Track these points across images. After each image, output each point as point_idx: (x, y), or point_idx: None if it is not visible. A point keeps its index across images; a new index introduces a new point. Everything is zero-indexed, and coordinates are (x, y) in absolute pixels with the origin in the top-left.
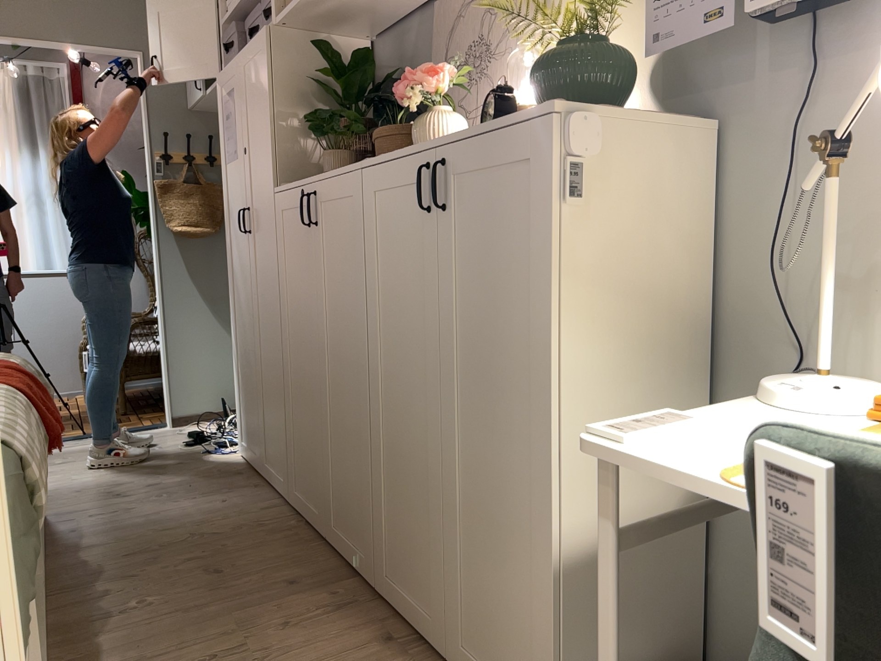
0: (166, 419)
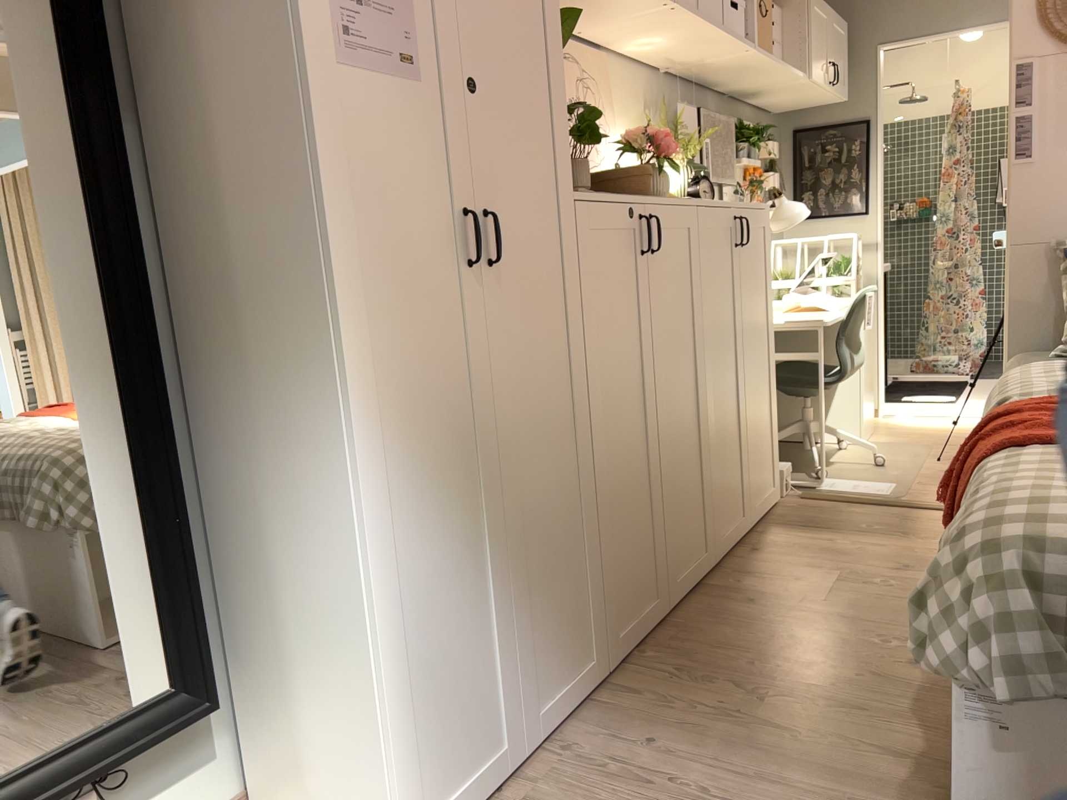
0: None
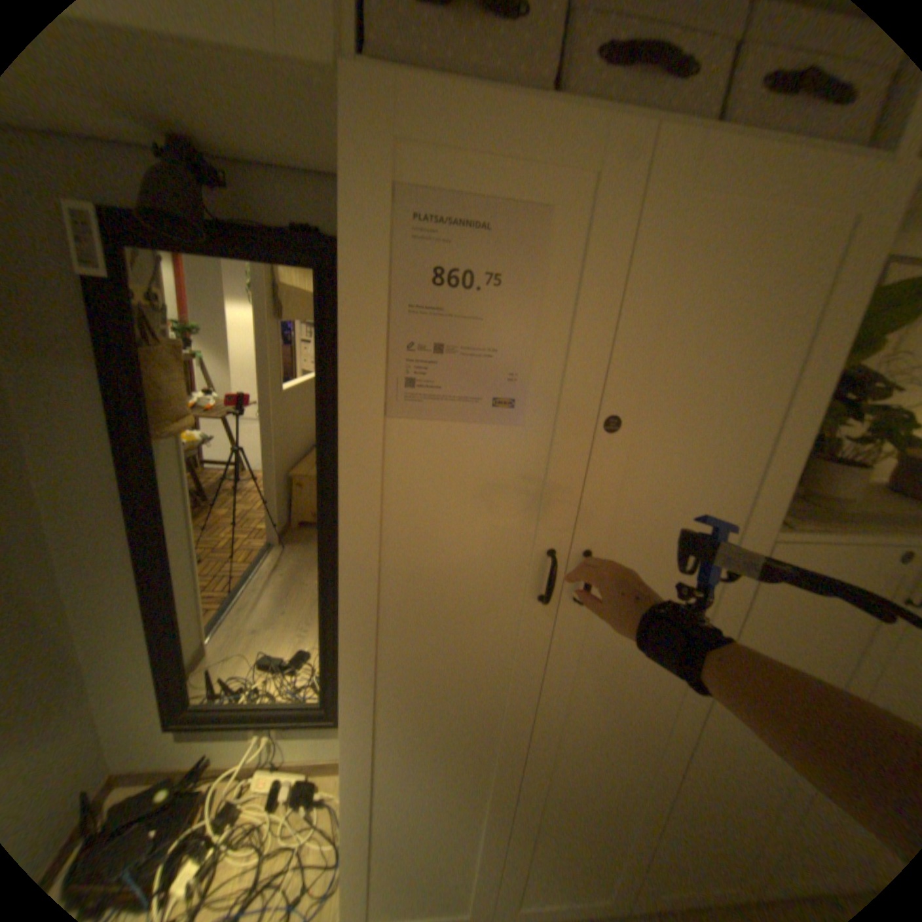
0: None
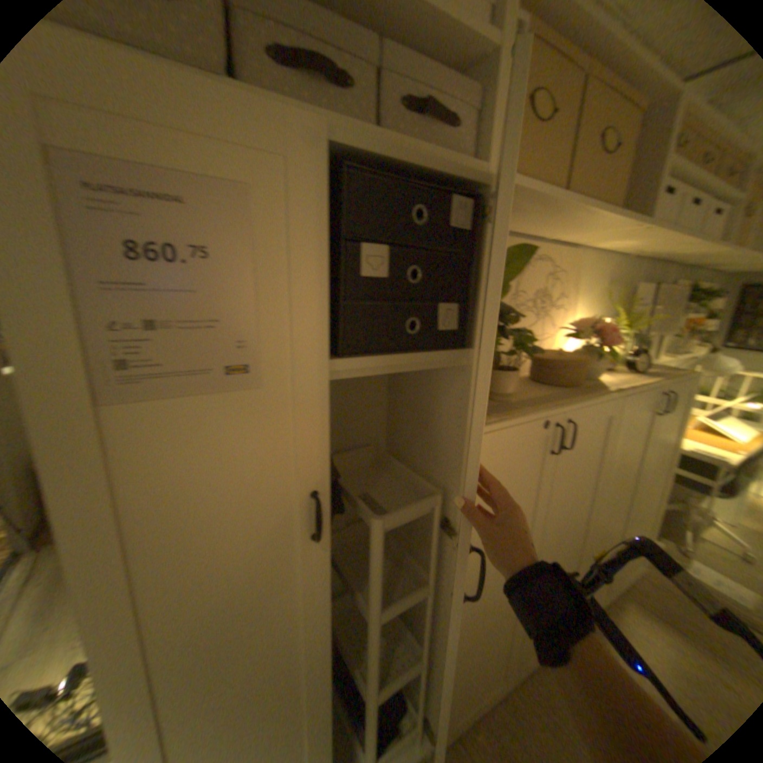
0: None
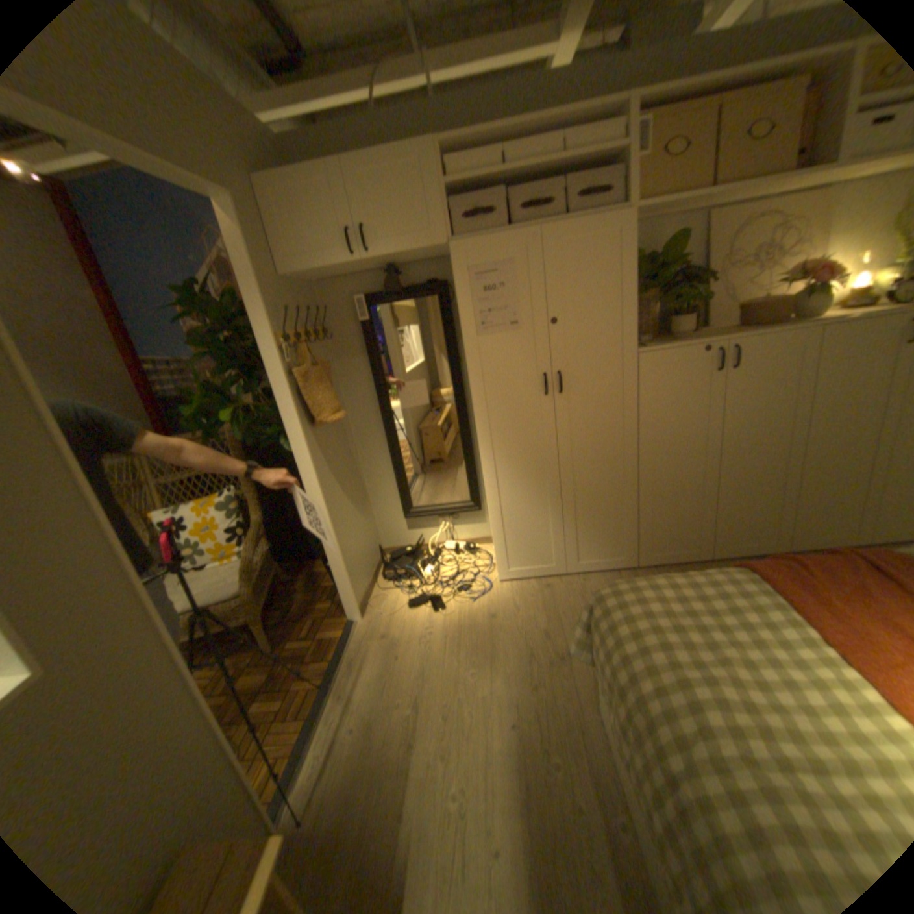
0: (346, 617)
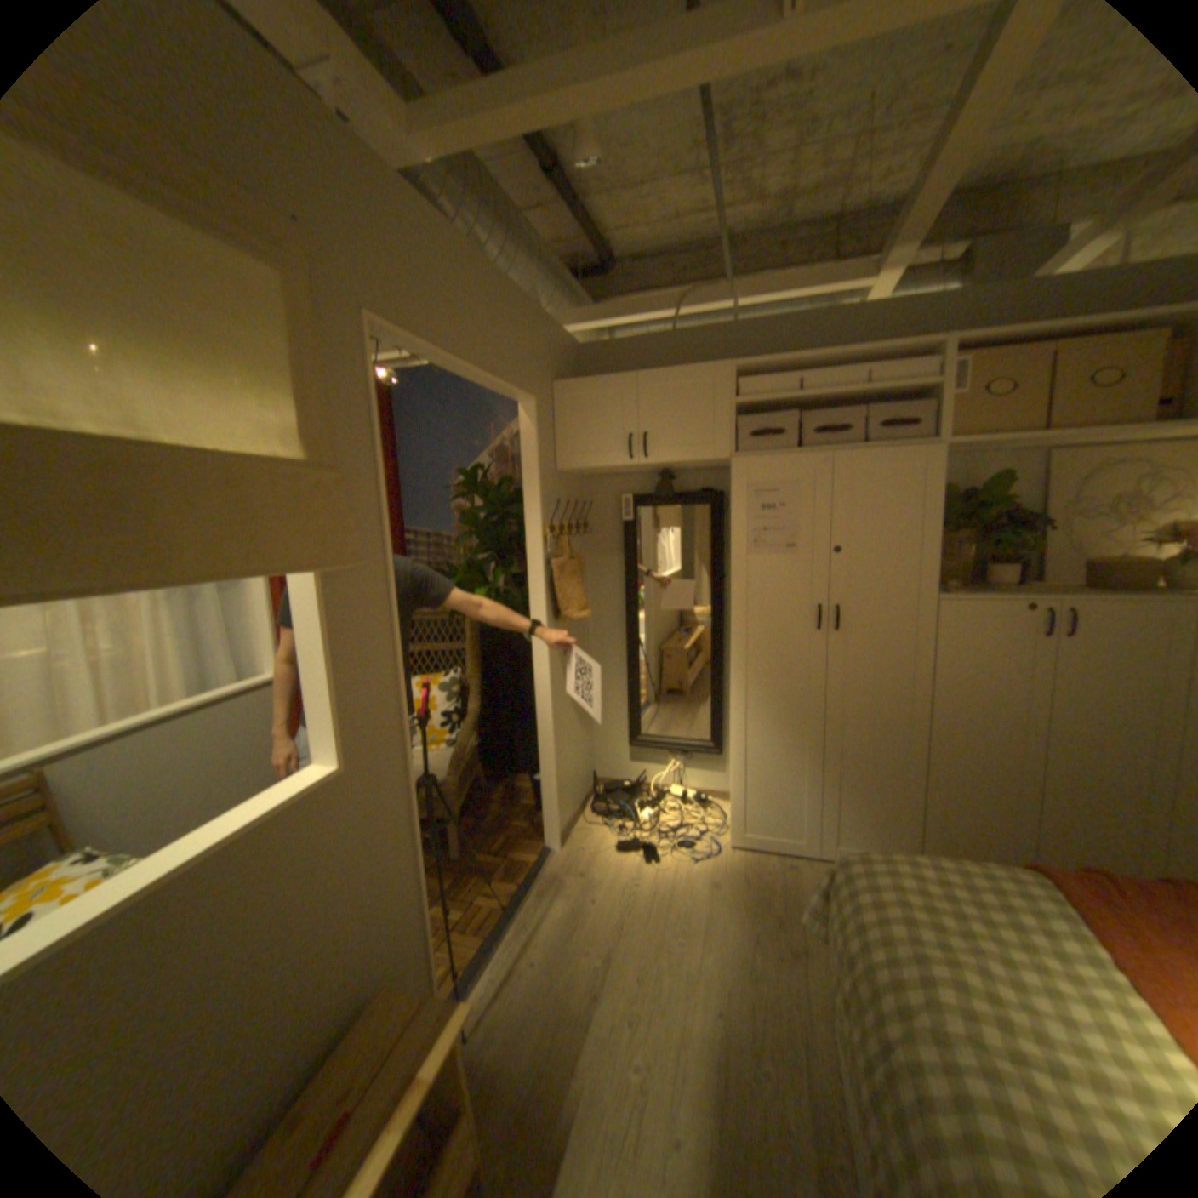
0: (544, 844)
